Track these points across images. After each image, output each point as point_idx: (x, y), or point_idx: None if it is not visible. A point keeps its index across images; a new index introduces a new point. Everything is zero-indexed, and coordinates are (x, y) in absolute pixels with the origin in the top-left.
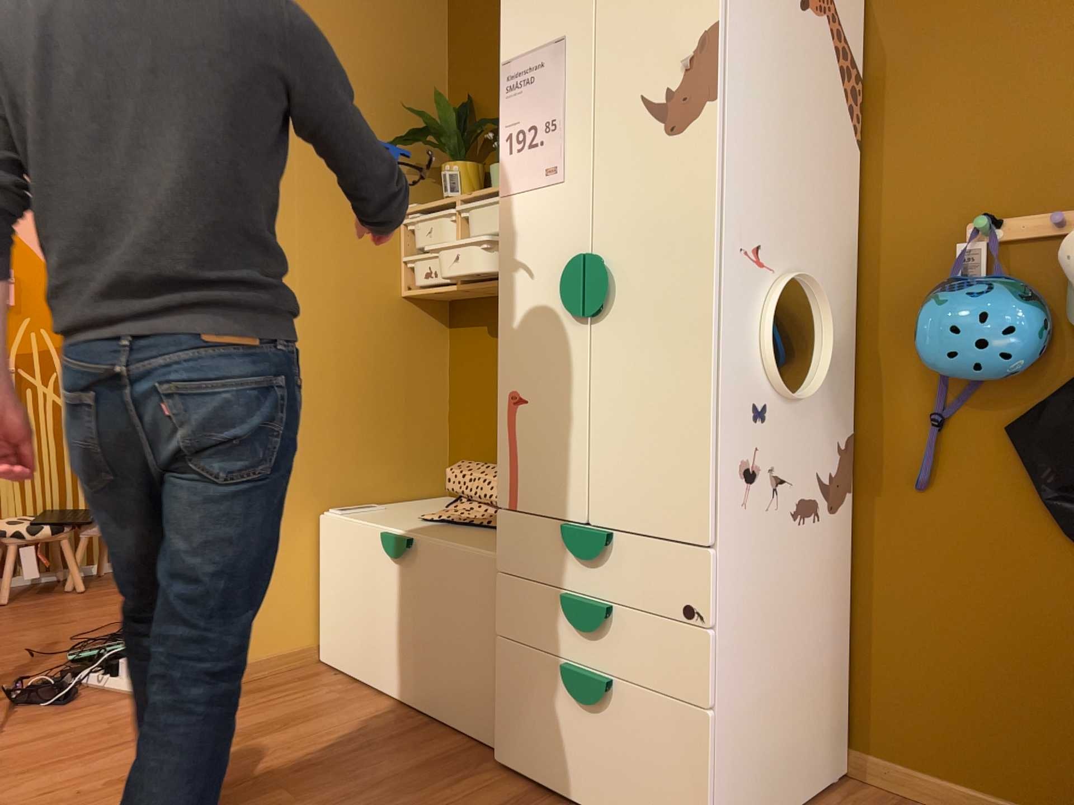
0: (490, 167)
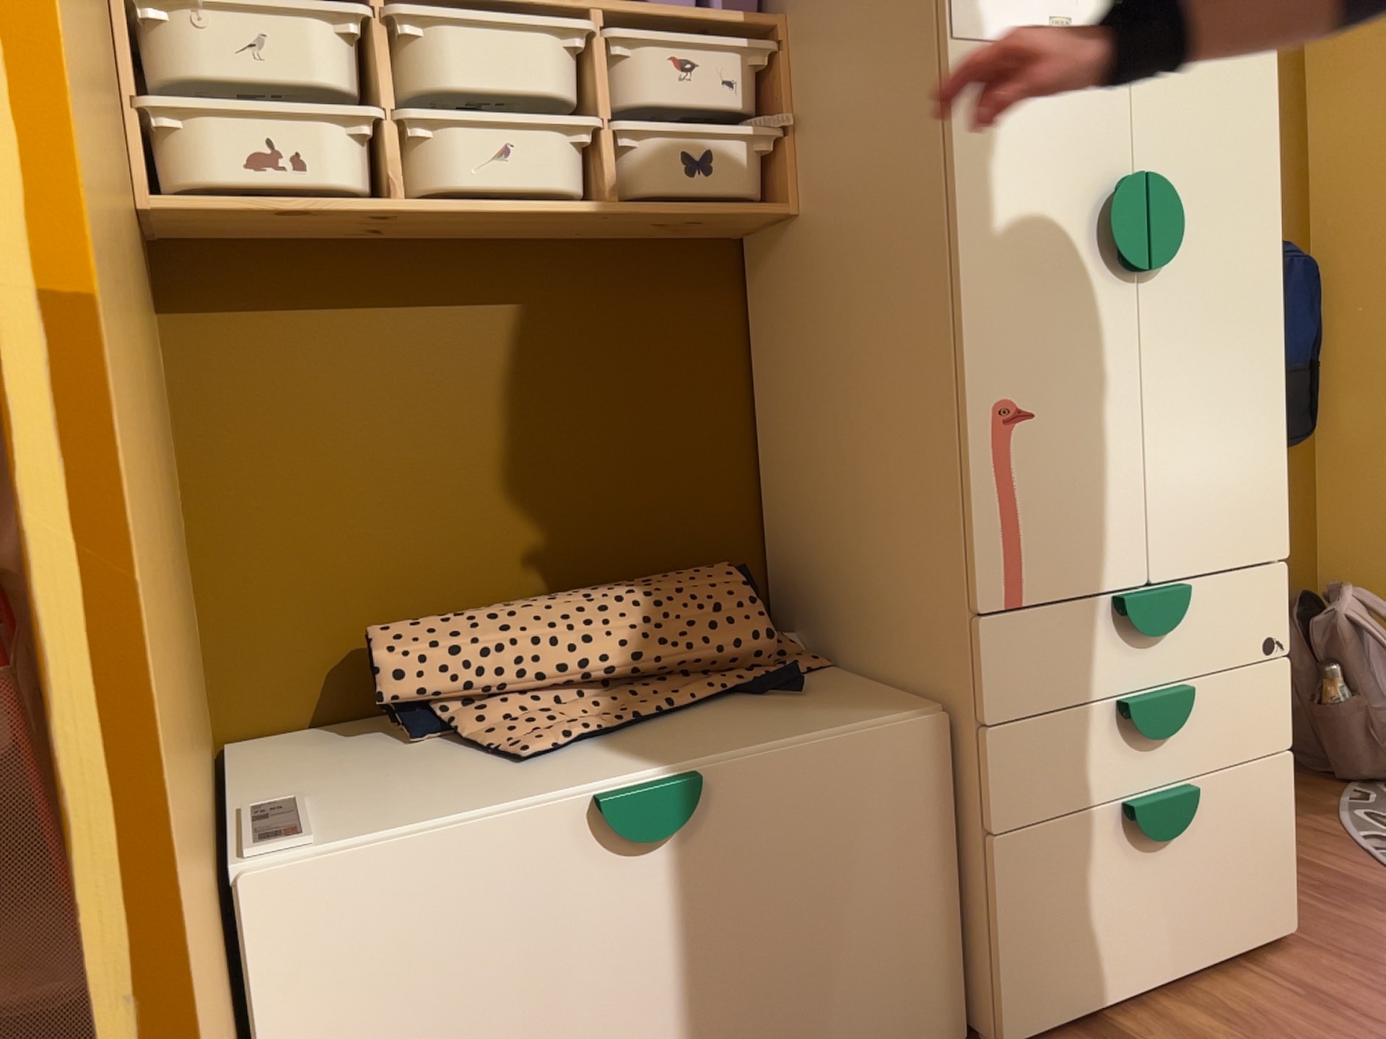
0: None
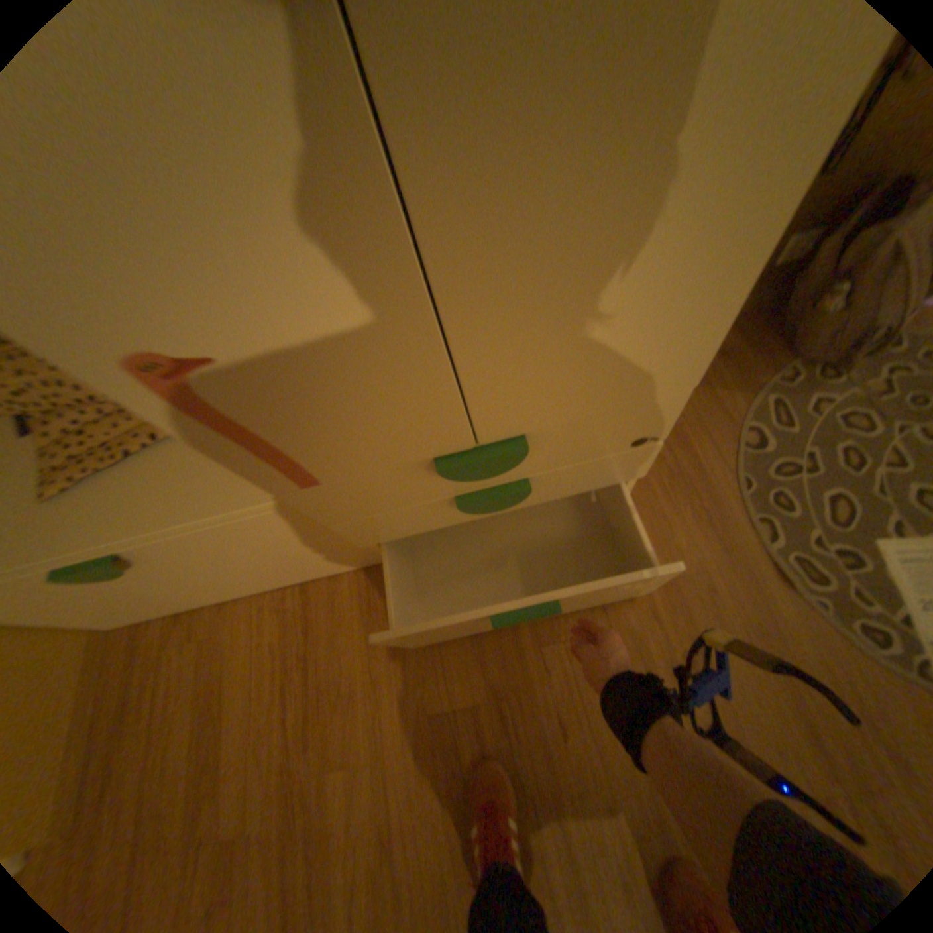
0: None
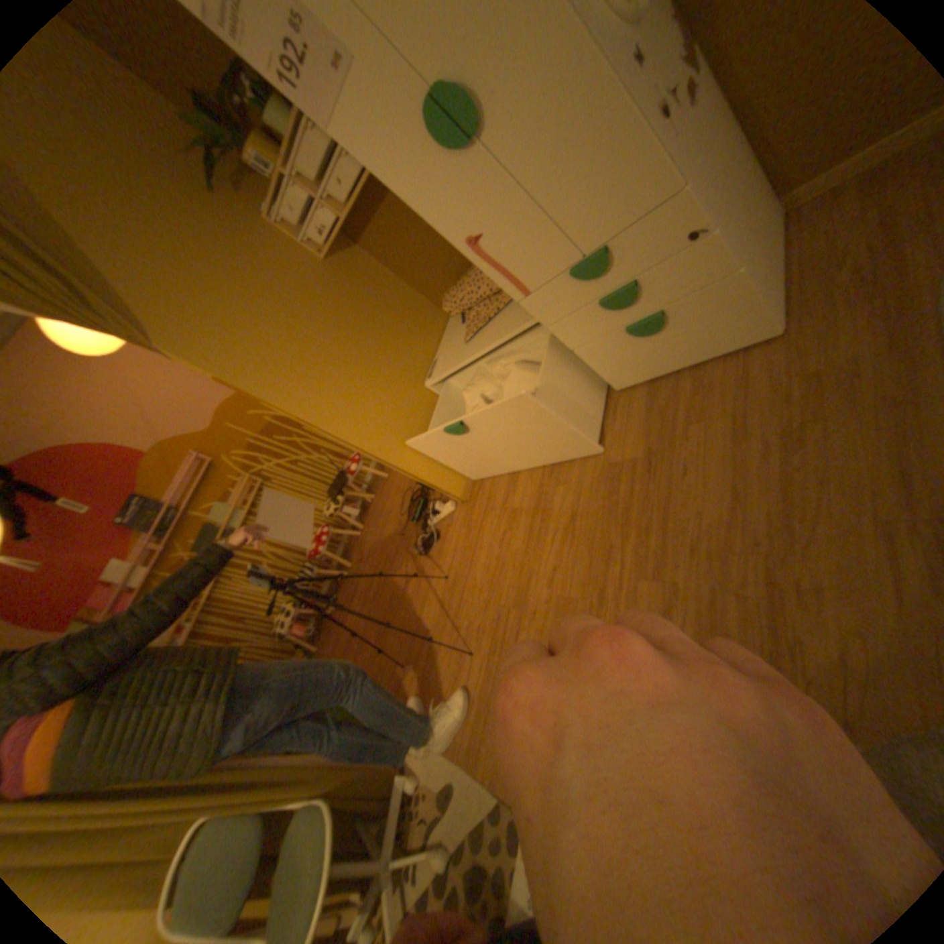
0: (263, 120)
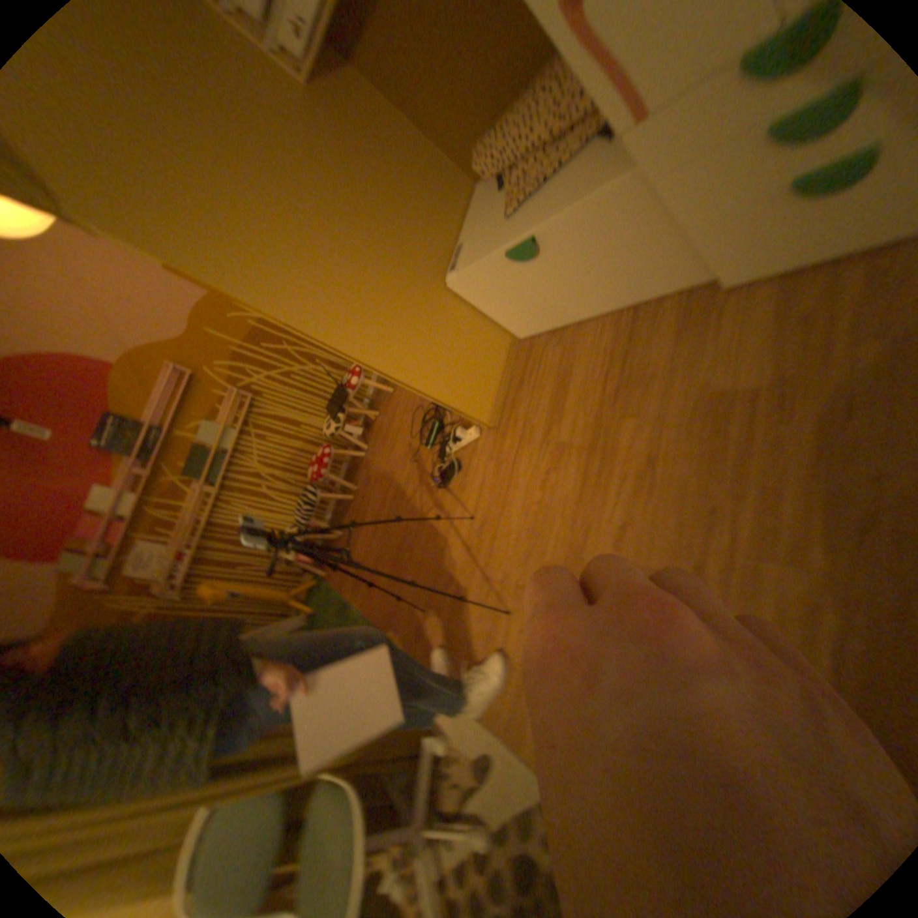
0: None
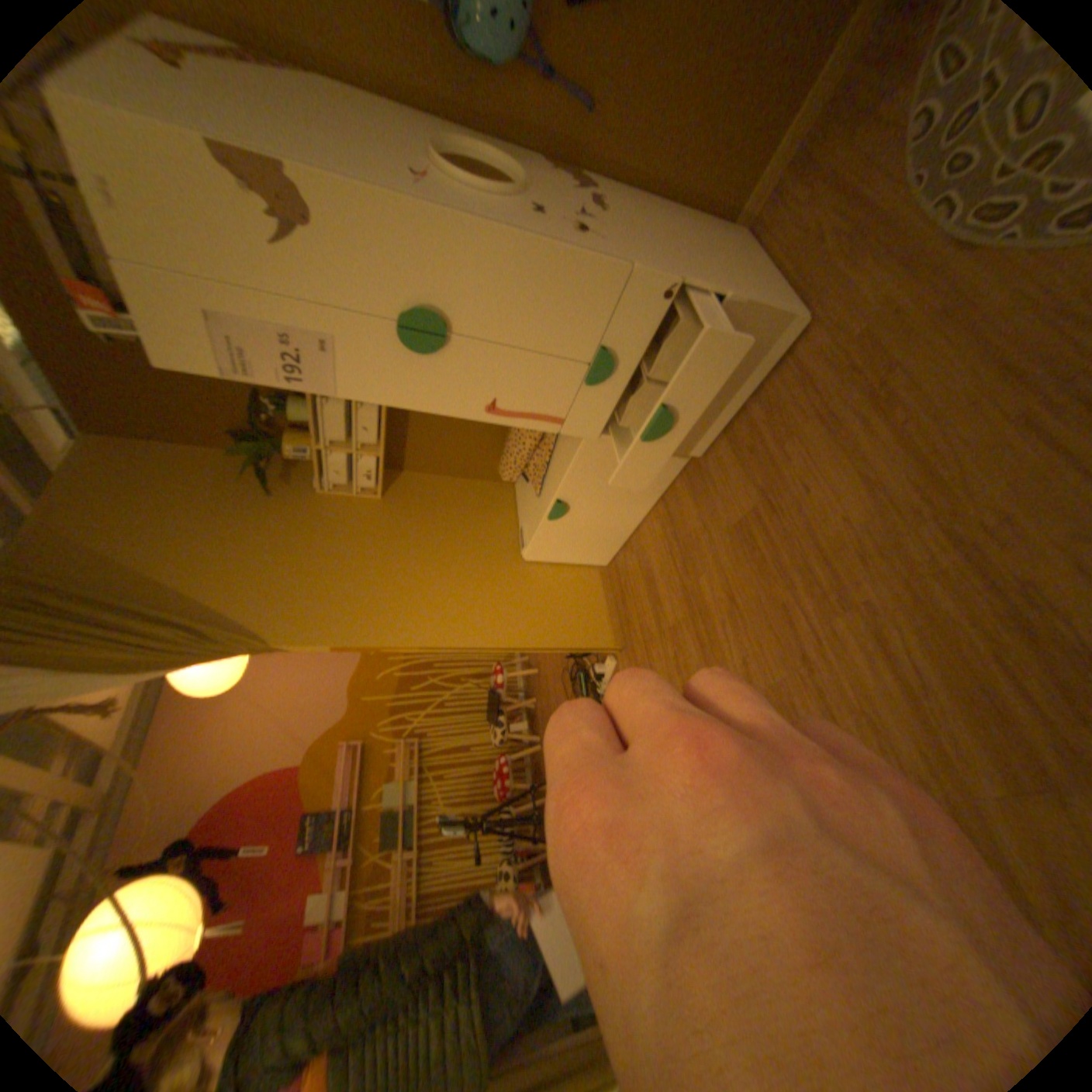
0: (290, 419)
